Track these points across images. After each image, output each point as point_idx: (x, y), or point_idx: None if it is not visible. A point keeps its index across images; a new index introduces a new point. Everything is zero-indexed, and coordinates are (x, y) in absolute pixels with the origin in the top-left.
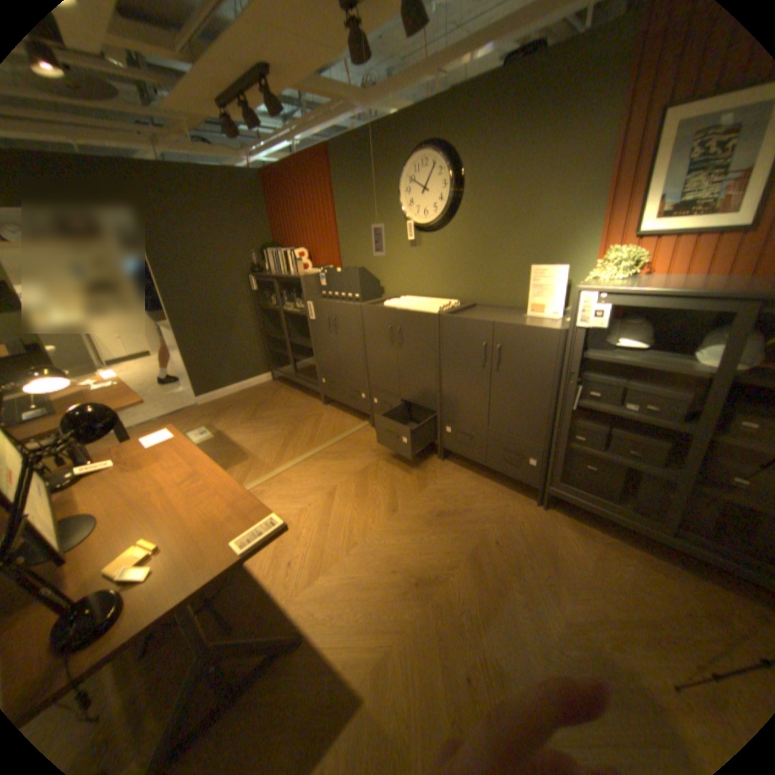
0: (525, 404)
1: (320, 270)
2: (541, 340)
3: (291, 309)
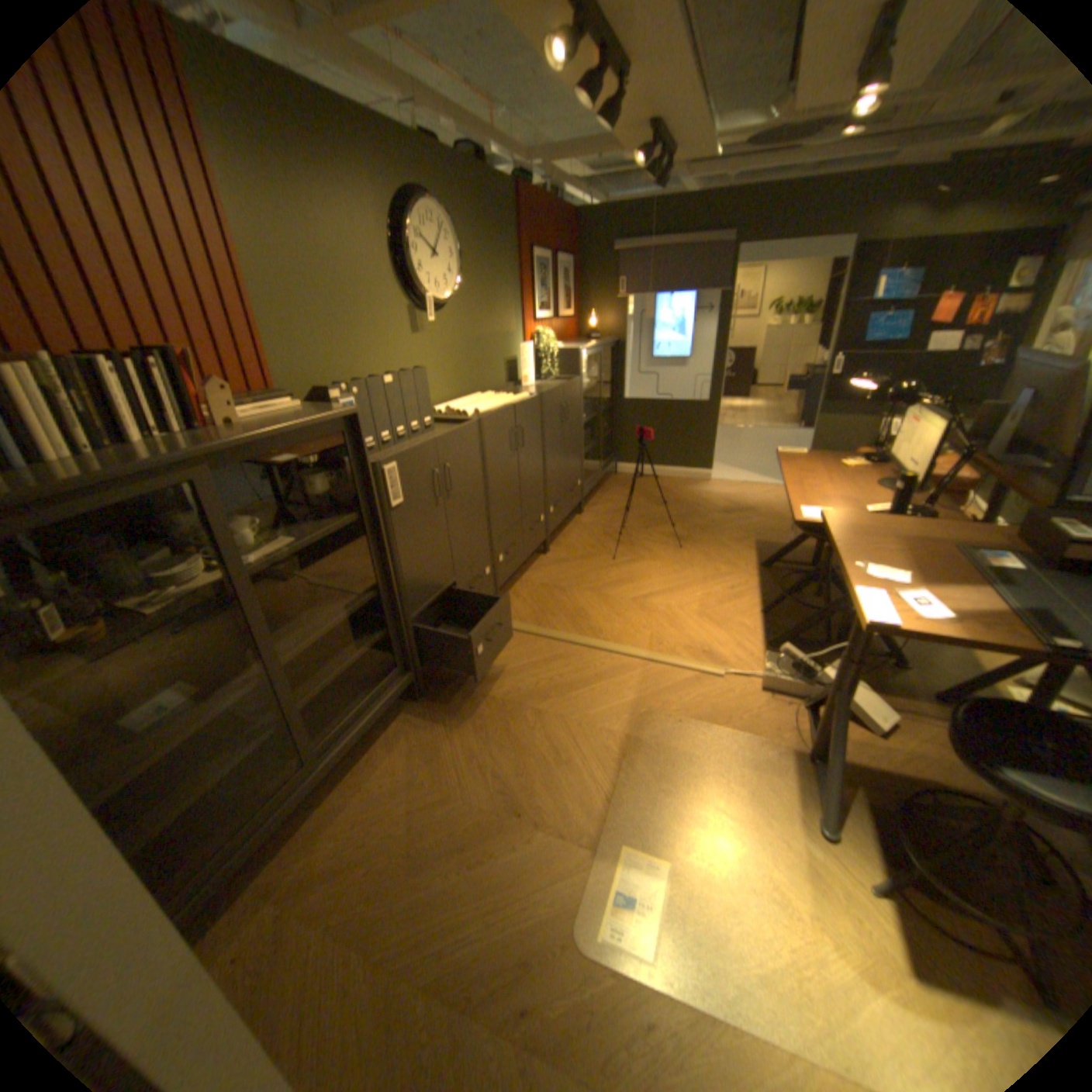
0: (575, 441)
1: (292, 398)
2: (577, 389)
3: (249, 559)
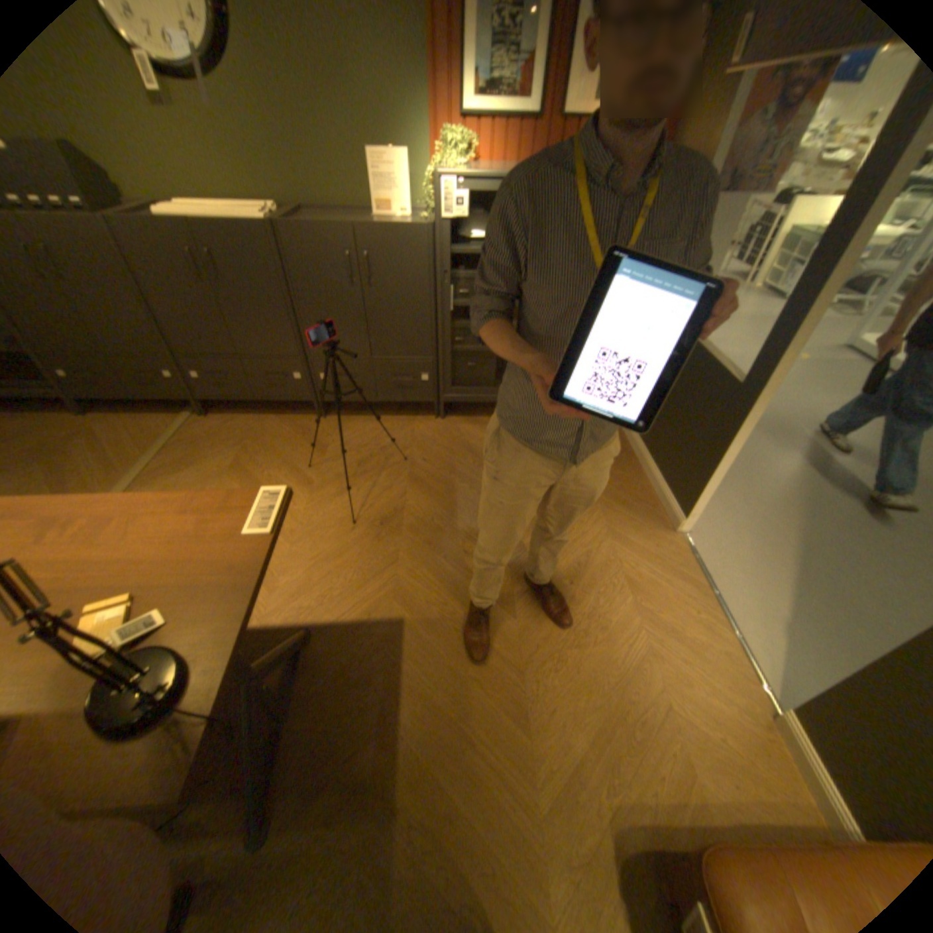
0: (408, 317)
1: None
2: (413, 239)
3: None
